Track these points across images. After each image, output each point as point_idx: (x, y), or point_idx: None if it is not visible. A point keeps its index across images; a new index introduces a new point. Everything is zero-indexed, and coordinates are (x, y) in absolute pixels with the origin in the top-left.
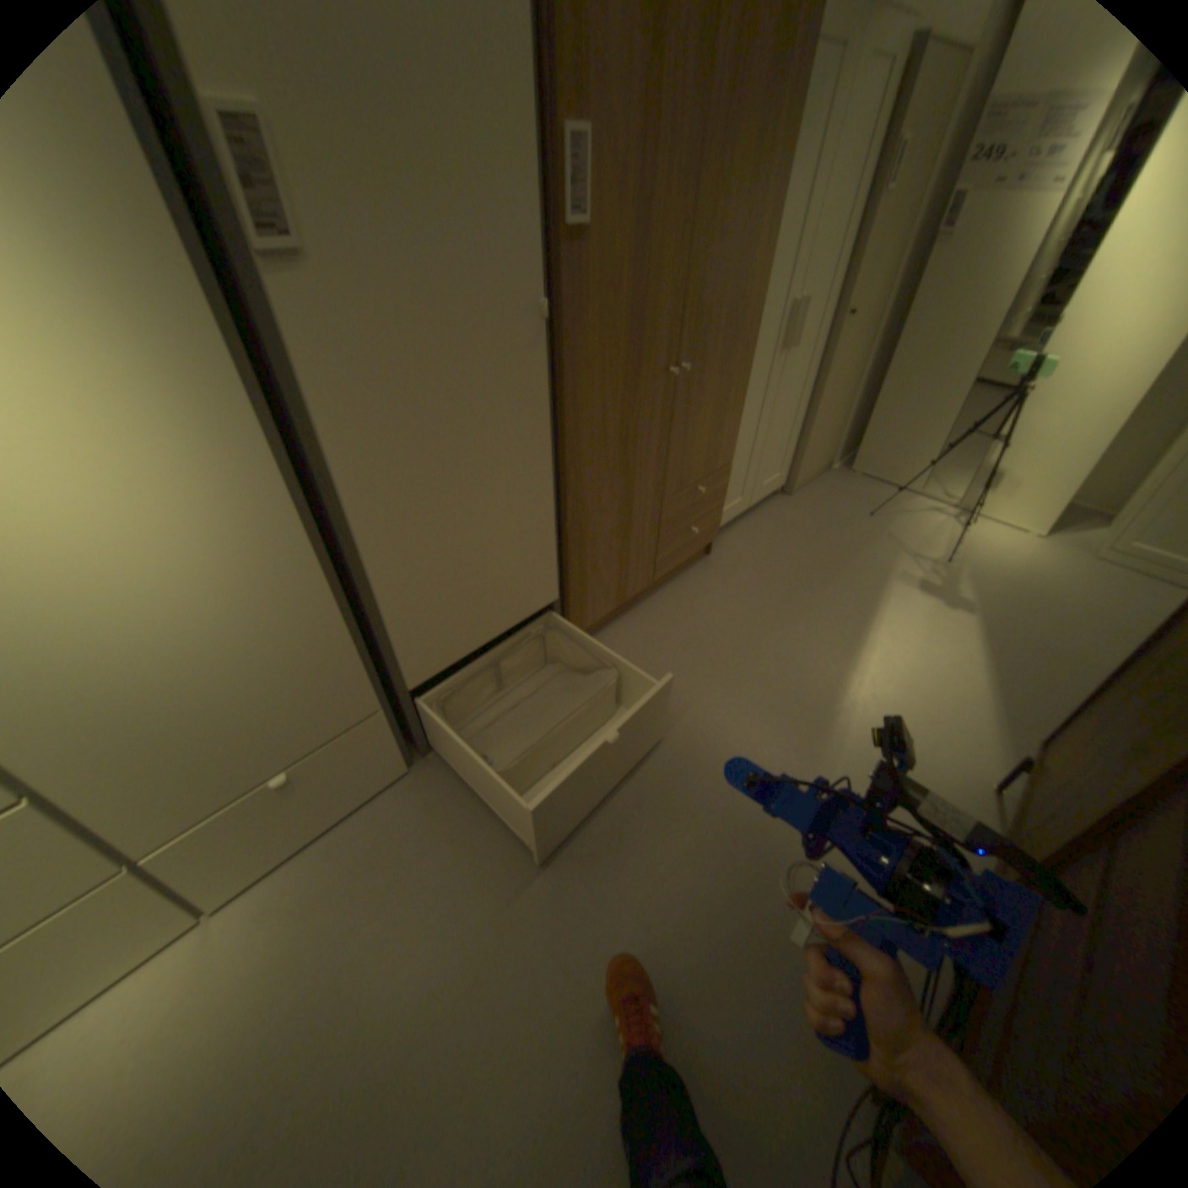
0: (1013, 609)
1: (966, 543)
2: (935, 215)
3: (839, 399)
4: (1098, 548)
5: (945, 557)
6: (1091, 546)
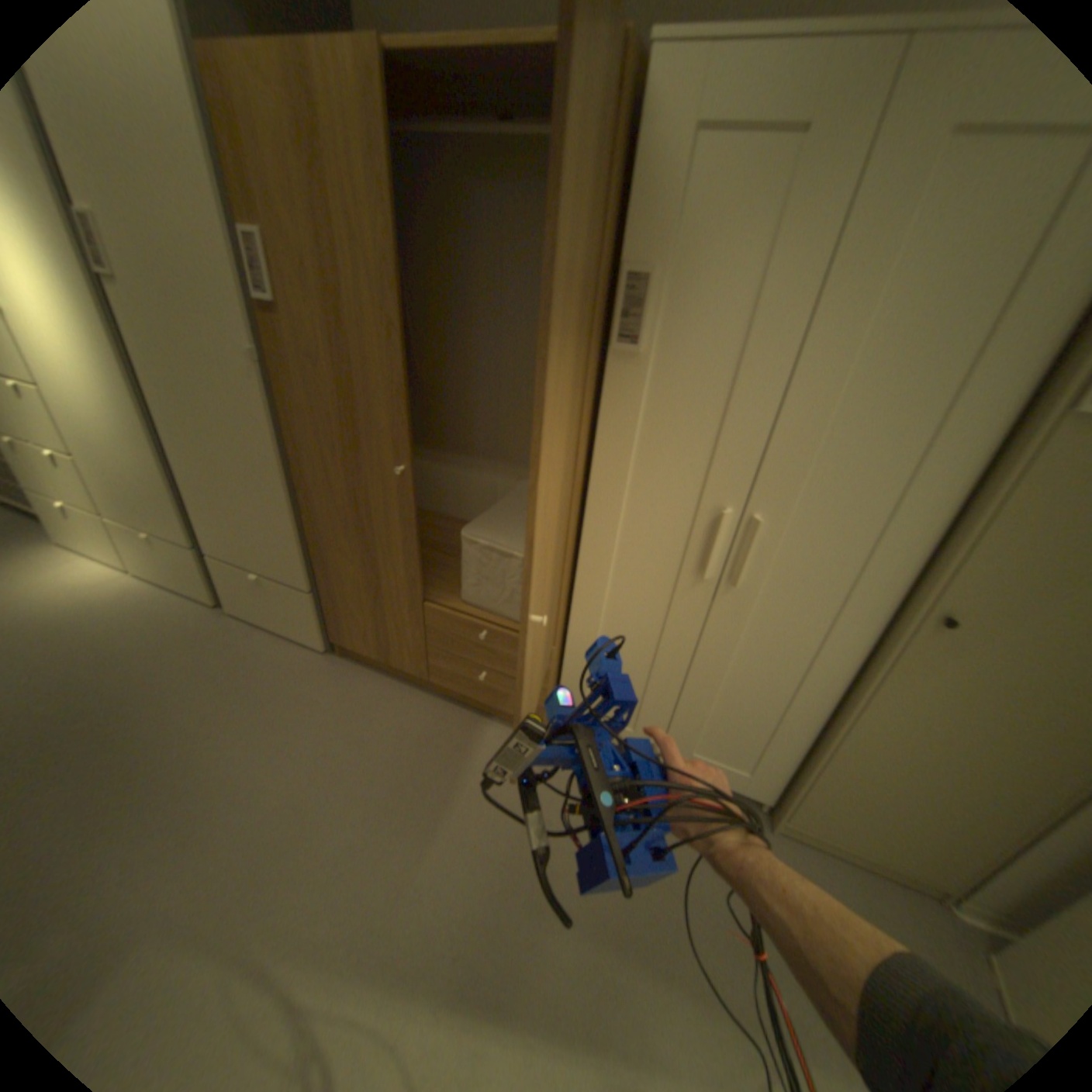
0: None
1: None
2: None
3: (955, 780)
4: None
5: None
6: None
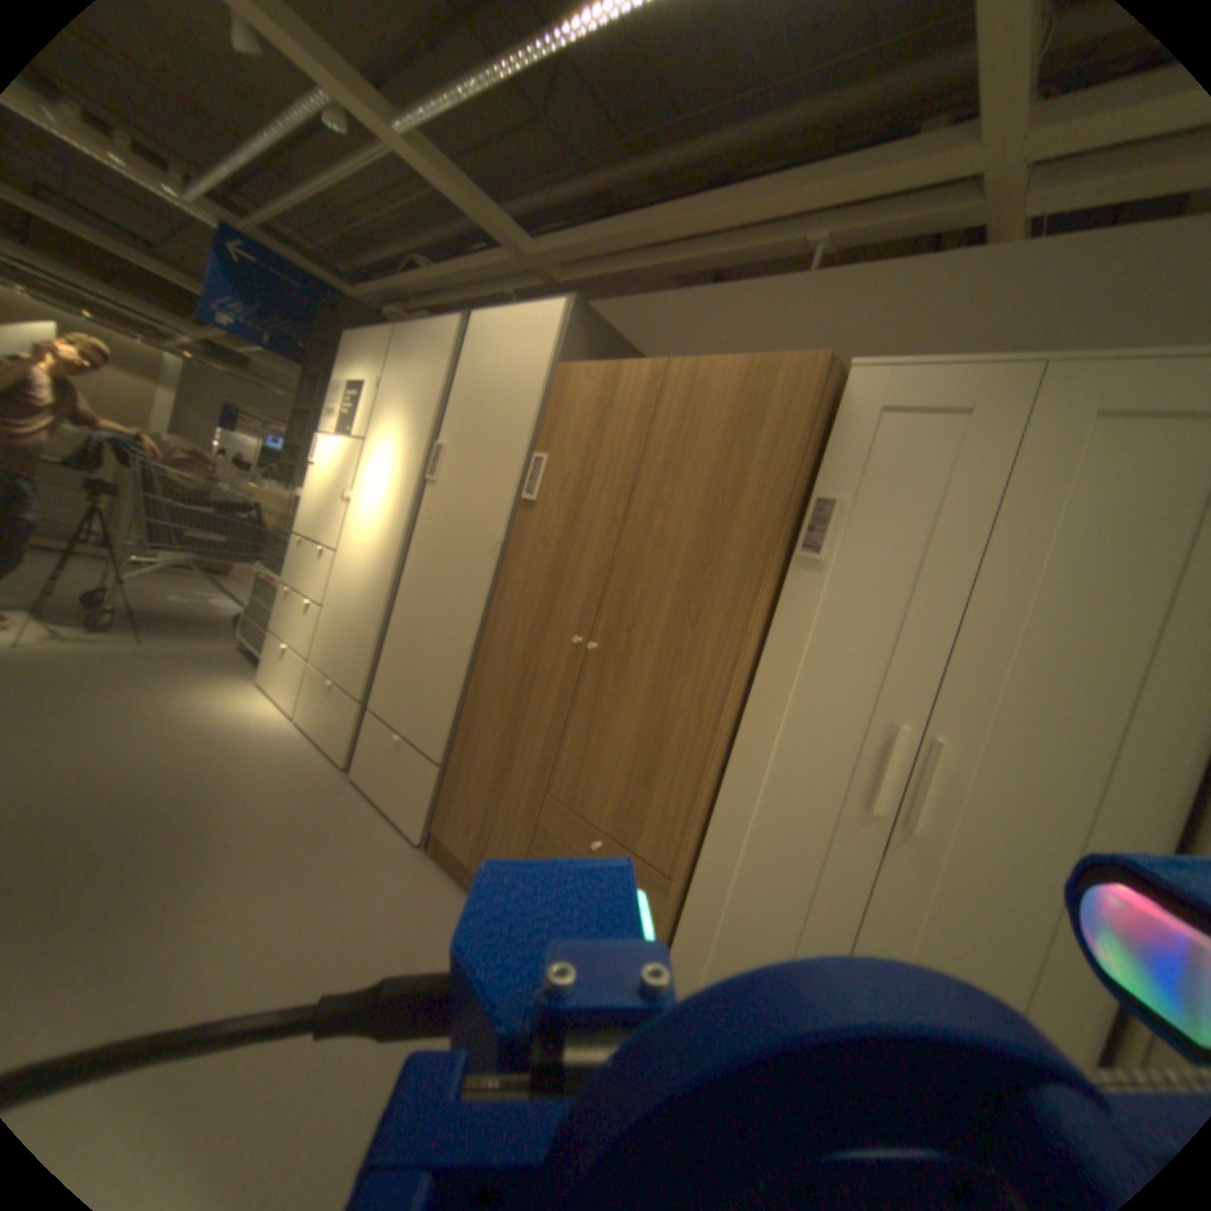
0: None
1: None
2: None
3: None
4: None
5: None
6: None
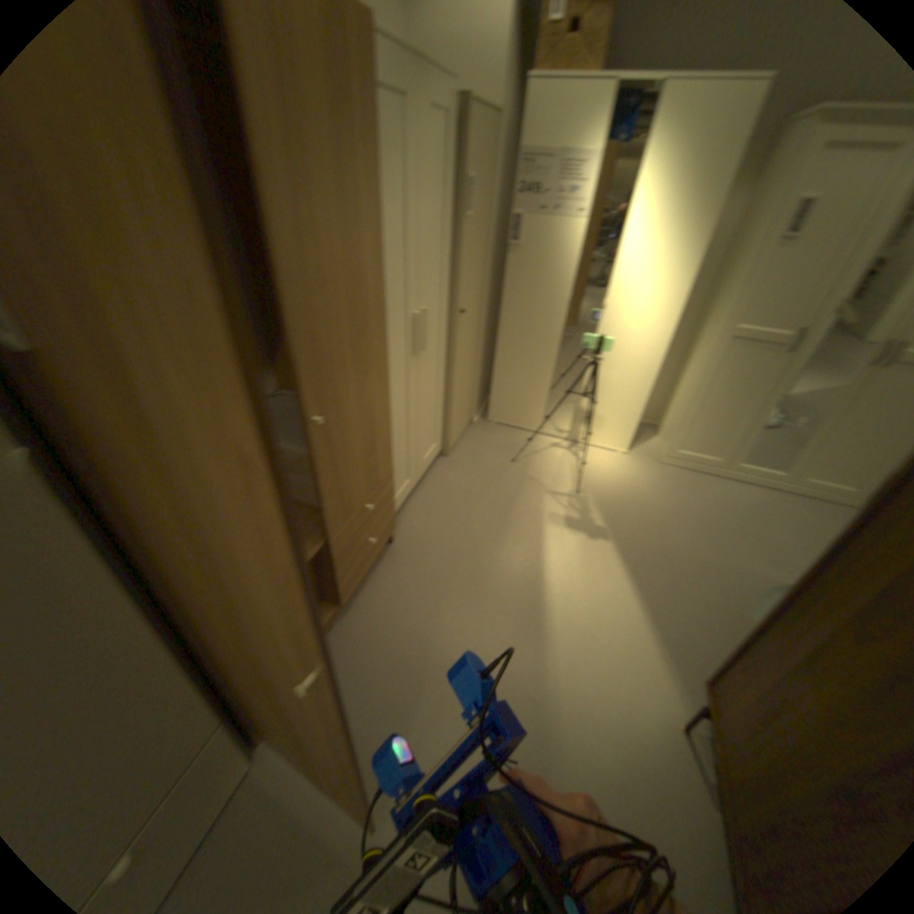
0: (631, 525)
1: (583, 471)
2: (504, 228)
3: (469, 373)
4: (659, 454)
5: (575, 488)
6: (654, 453)
